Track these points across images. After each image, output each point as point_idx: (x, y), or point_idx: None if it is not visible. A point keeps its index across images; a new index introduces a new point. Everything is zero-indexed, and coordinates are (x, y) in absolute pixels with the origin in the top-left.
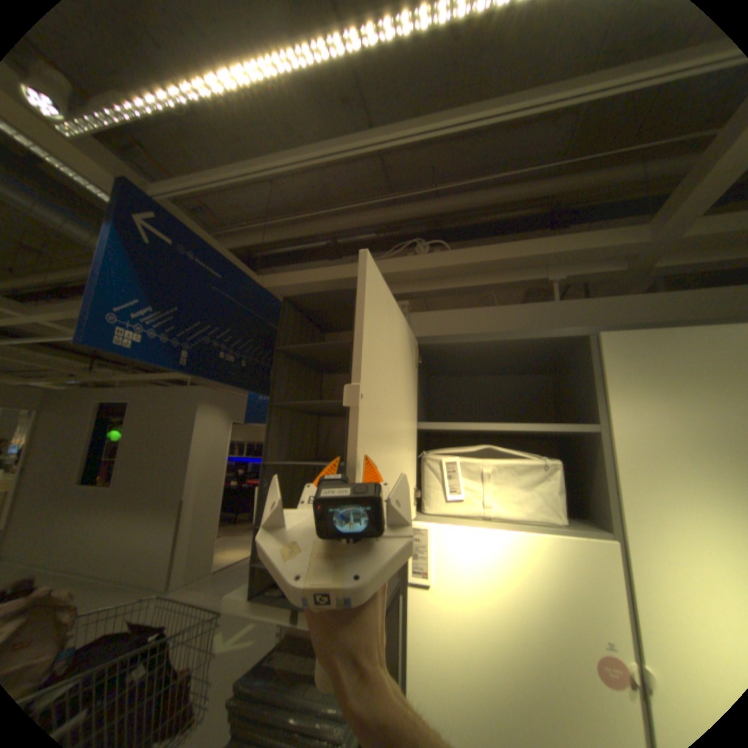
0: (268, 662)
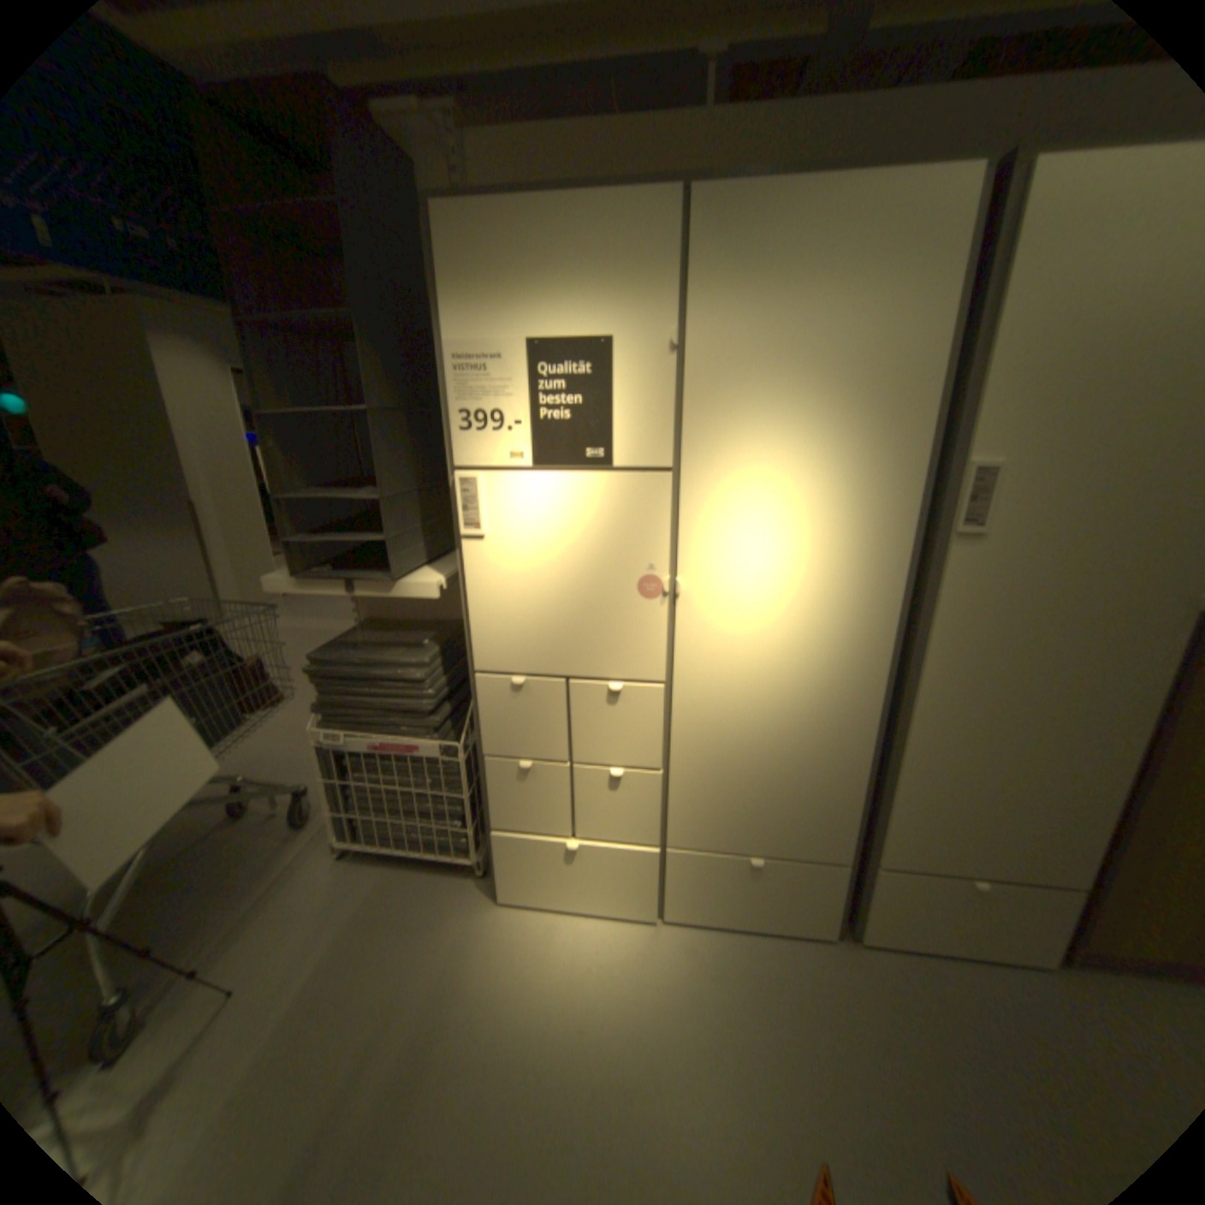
0: (345, 638)
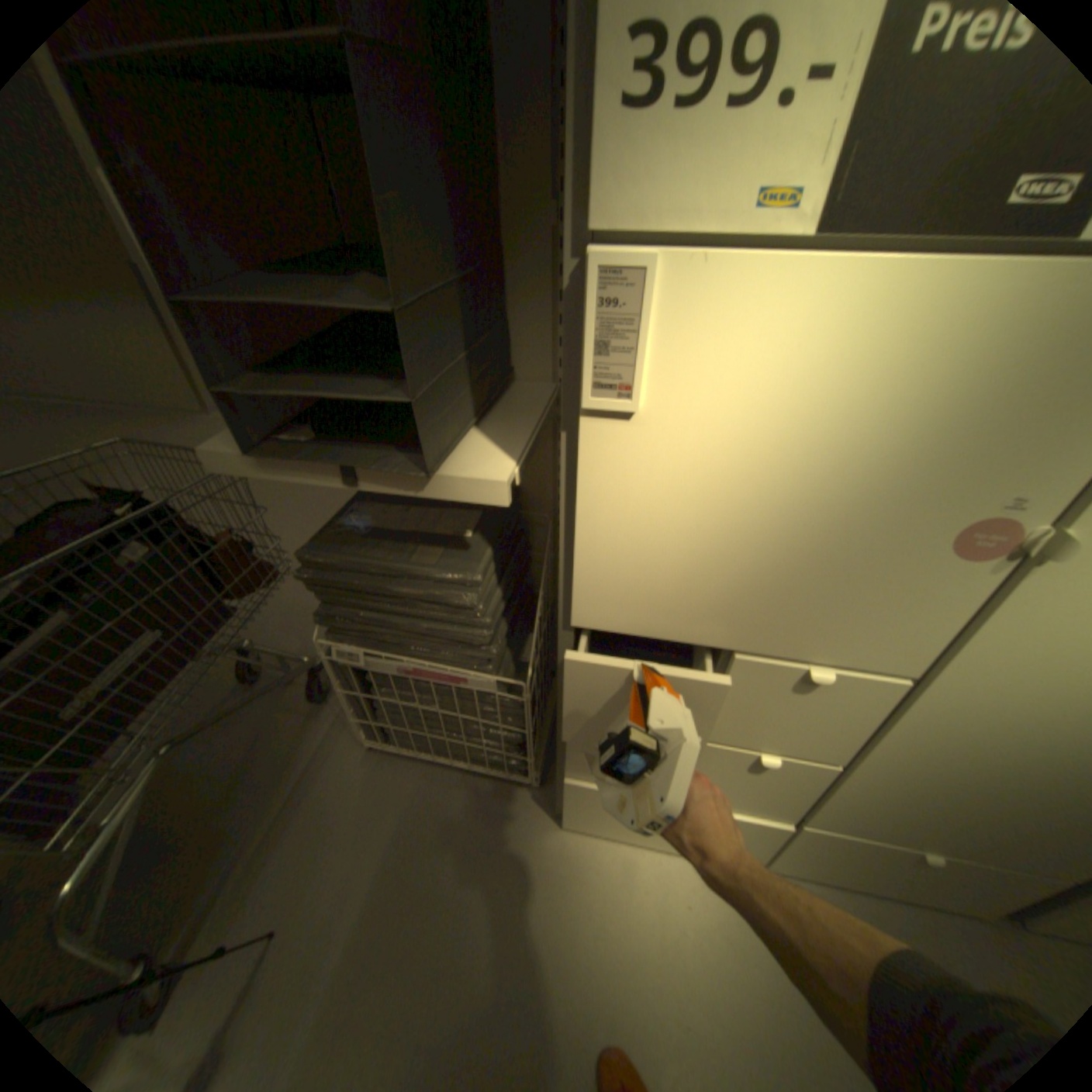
0: (347, 517)
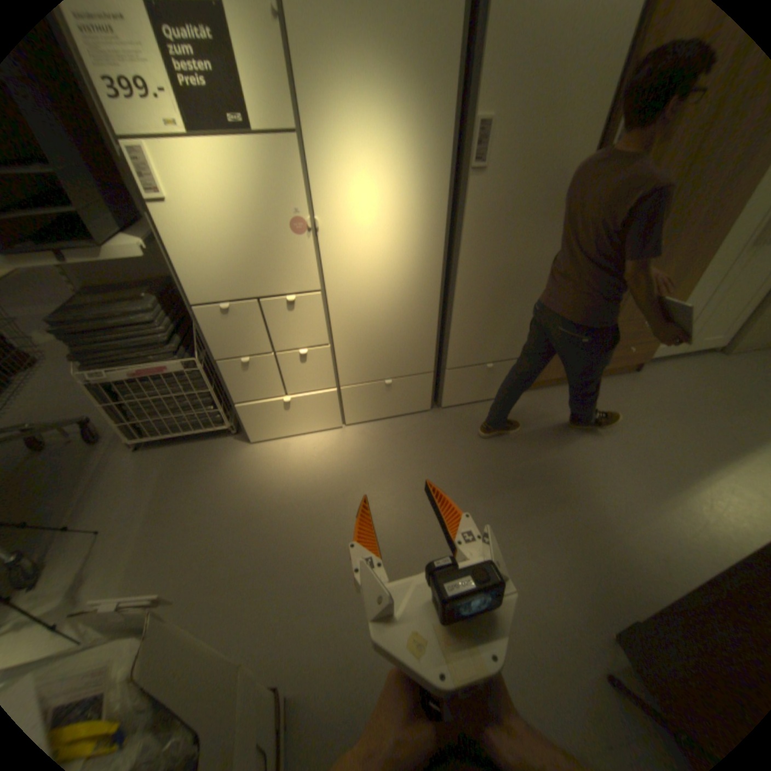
0: (73, 304)
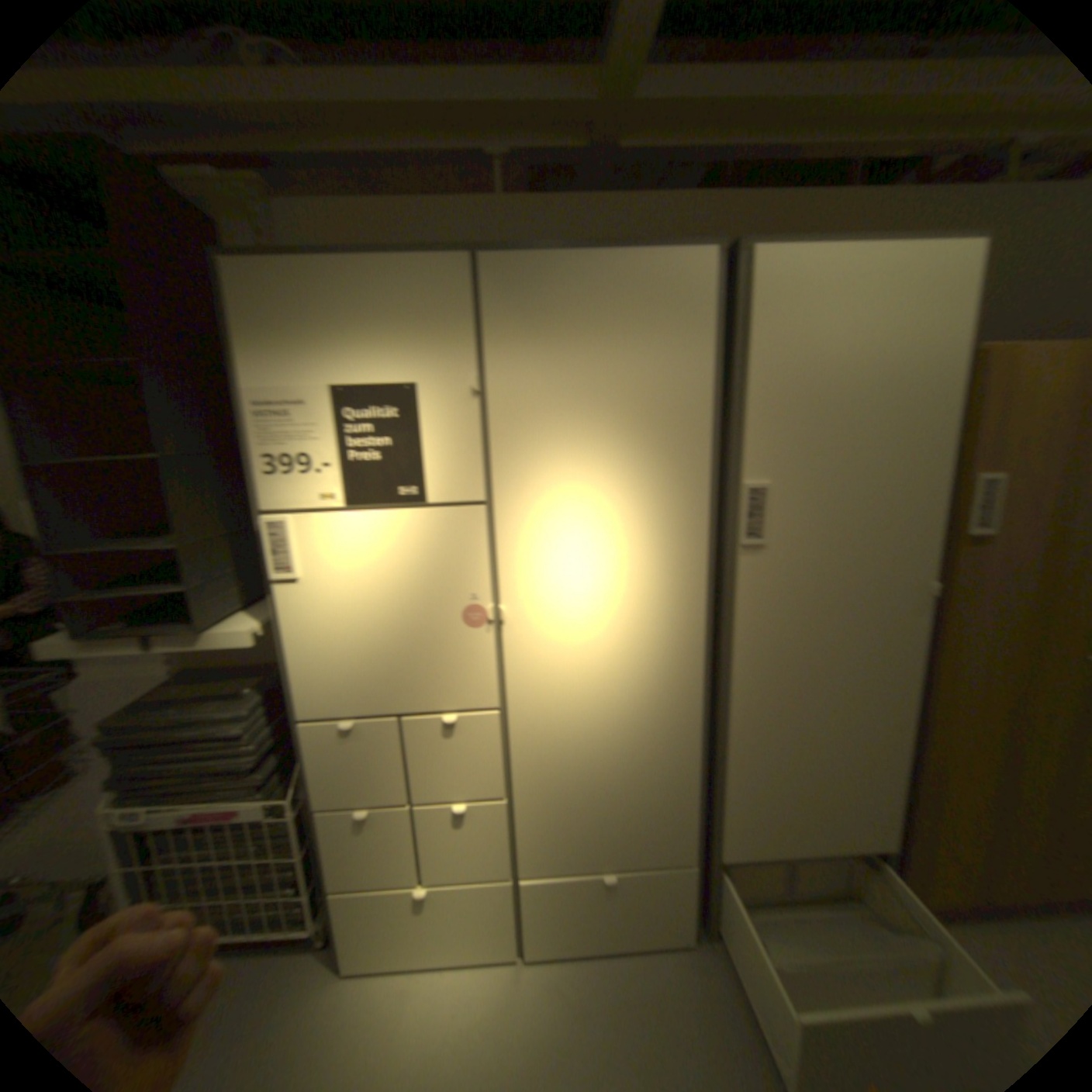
0: (156, 696)
